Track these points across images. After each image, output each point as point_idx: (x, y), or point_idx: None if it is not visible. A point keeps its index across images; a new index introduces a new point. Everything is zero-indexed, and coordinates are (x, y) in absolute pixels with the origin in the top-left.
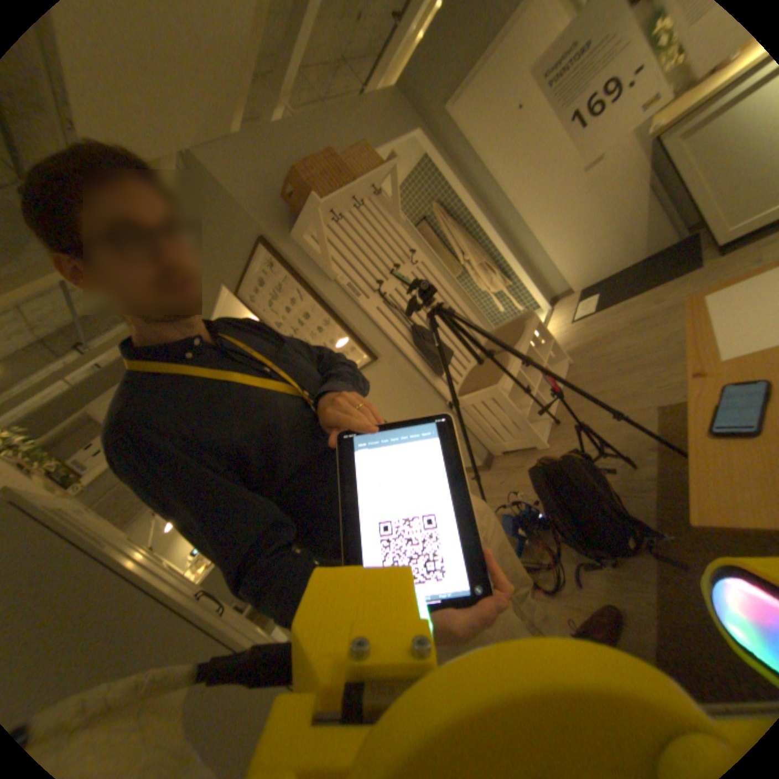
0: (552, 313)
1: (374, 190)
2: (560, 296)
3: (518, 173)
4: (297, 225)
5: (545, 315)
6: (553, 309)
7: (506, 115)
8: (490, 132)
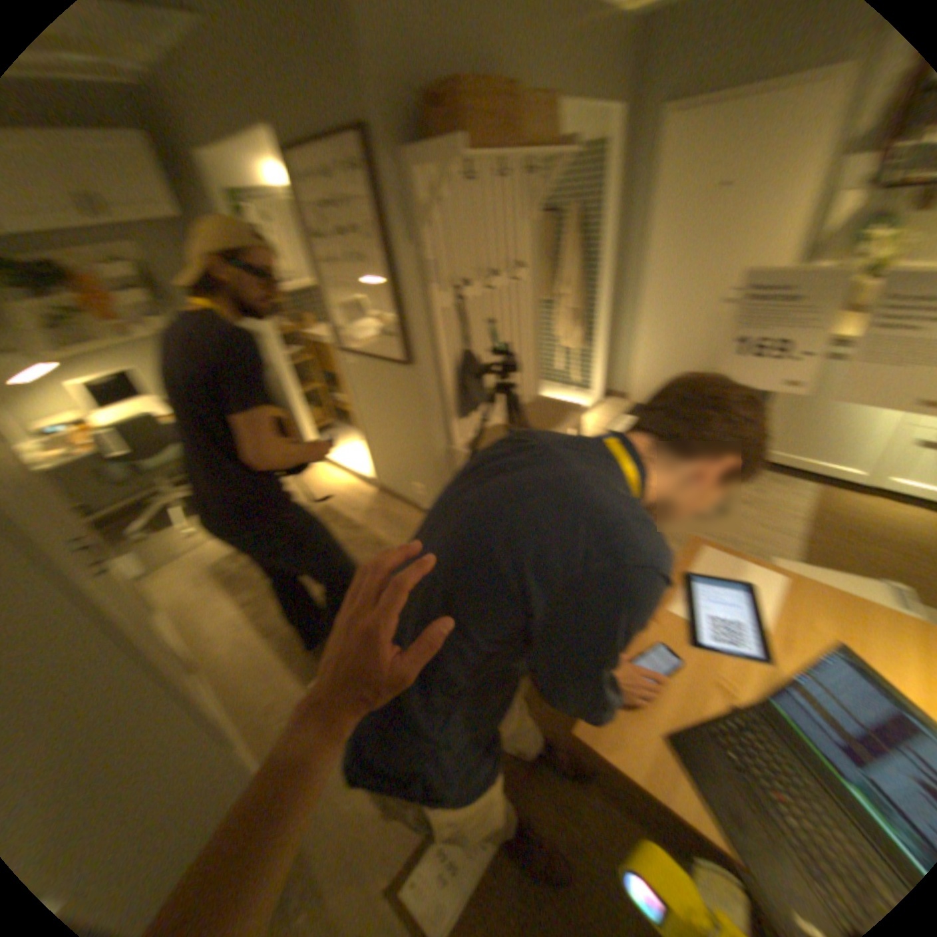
0: (599, 408)
1: (530, 169)
2: (616, 395)
3: (671, 252)
4: (419, 155)
5: (592, 405)
6: (602, 404)
7: (708, 181)
8: (681, 184)
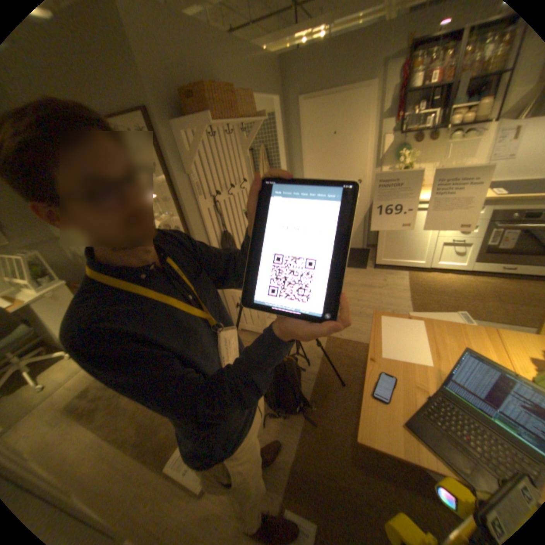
0: None
1: (242, 129)
2: None
3: (315, 167)
4: (180, 123)
5: None
6: None
7: (326, 132)
8: (313, 134)
